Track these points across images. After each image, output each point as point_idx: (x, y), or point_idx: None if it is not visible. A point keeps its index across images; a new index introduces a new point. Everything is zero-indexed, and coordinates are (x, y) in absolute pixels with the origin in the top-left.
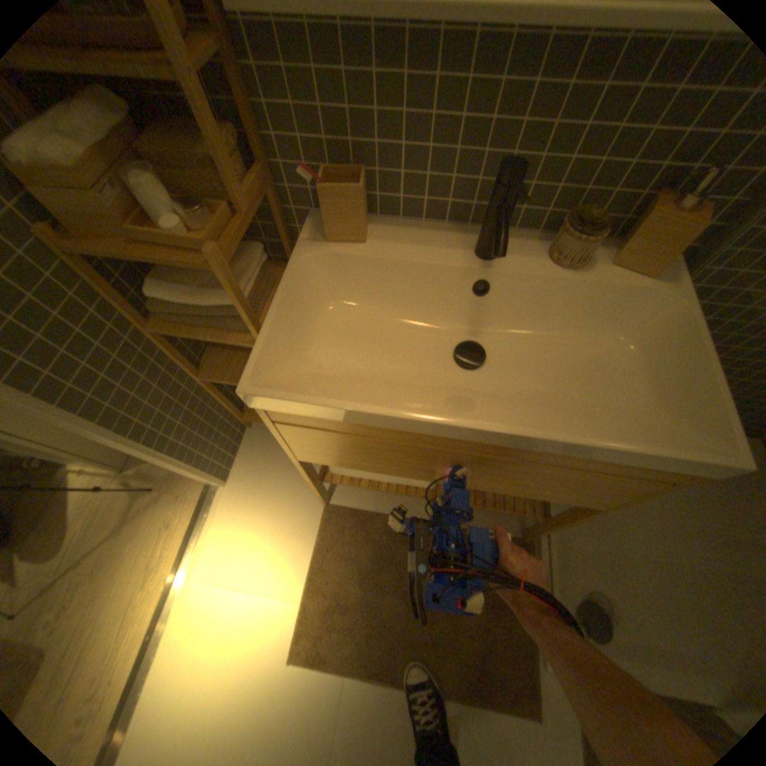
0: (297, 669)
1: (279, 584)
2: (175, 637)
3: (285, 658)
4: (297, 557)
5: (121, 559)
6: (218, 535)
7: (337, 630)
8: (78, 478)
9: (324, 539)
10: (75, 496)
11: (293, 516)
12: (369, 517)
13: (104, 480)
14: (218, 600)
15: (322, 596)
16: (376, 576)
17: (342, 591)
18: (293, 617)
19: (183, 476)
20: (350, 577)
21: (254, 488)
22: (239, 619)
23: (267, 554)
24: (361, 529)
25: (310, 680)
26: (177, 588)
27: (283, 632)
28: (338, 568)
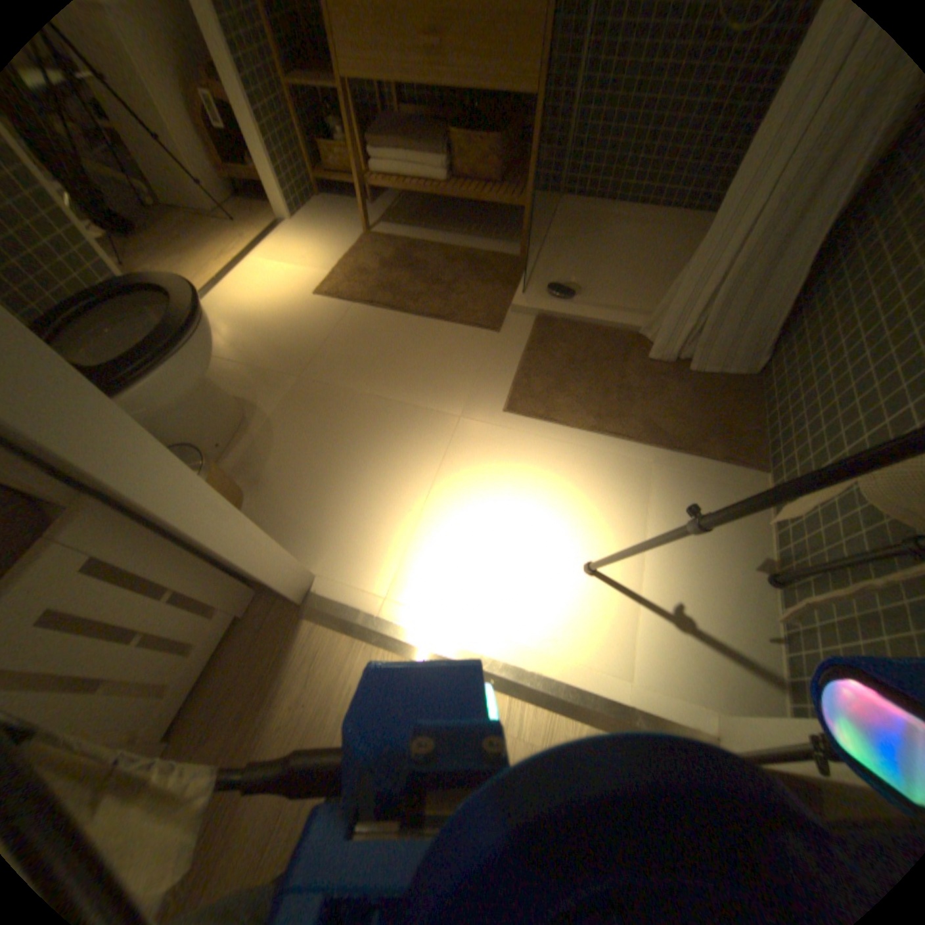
0: (319, 295)
1: (318, 260)
2: (236, 274)
3: (312, 290)
4: (336, 249)
5: (207, 244)
6: (280, 237)
7: (355, 282)
8: (185, 209)
9: (359, 243)
10: (181, 216)
11: (339, 234)
12: (398, 236)
13: (204, 211)
14: (271, 263)
15: (348, 266)
16: (393, 261)
17: (364, 265)
18: (323, 273)
19: (264, 171)
20: (373, 259)
21: (314, 220)
22: (284, 272)
23: (314, 248)
24: (390, 241)
25: (327, 300)
26: (243, 256)
27: (314, 280)
28: (365, 256)
